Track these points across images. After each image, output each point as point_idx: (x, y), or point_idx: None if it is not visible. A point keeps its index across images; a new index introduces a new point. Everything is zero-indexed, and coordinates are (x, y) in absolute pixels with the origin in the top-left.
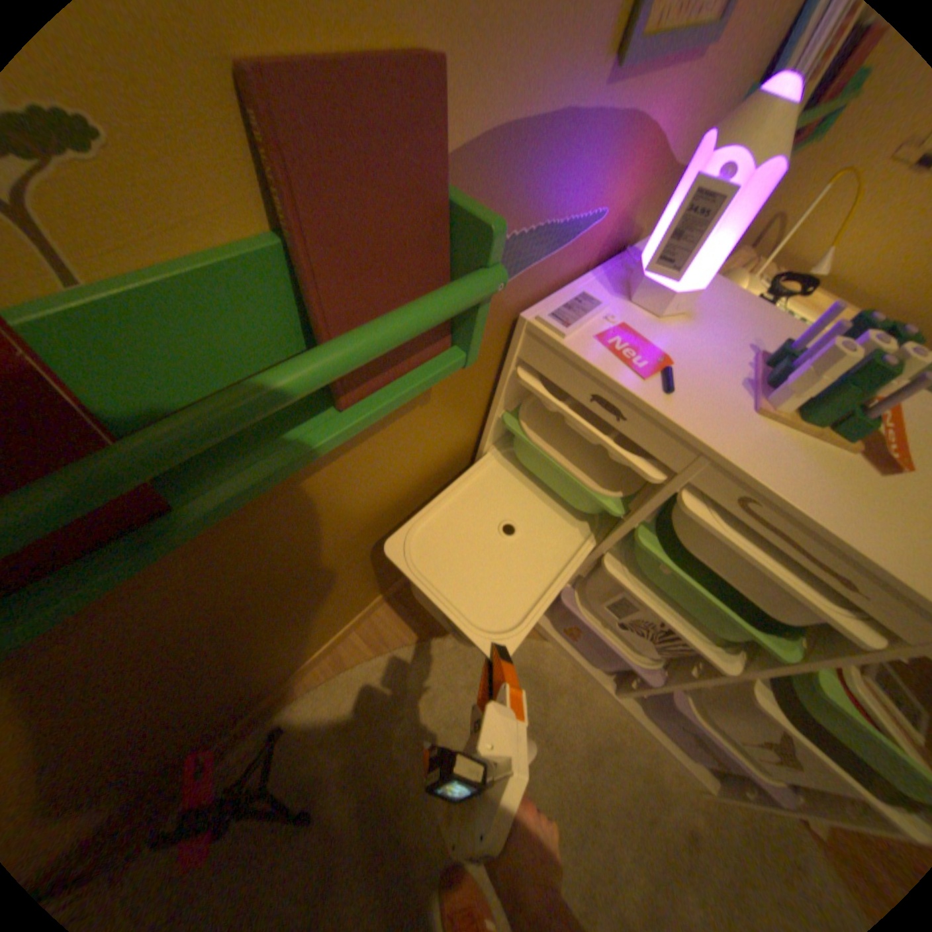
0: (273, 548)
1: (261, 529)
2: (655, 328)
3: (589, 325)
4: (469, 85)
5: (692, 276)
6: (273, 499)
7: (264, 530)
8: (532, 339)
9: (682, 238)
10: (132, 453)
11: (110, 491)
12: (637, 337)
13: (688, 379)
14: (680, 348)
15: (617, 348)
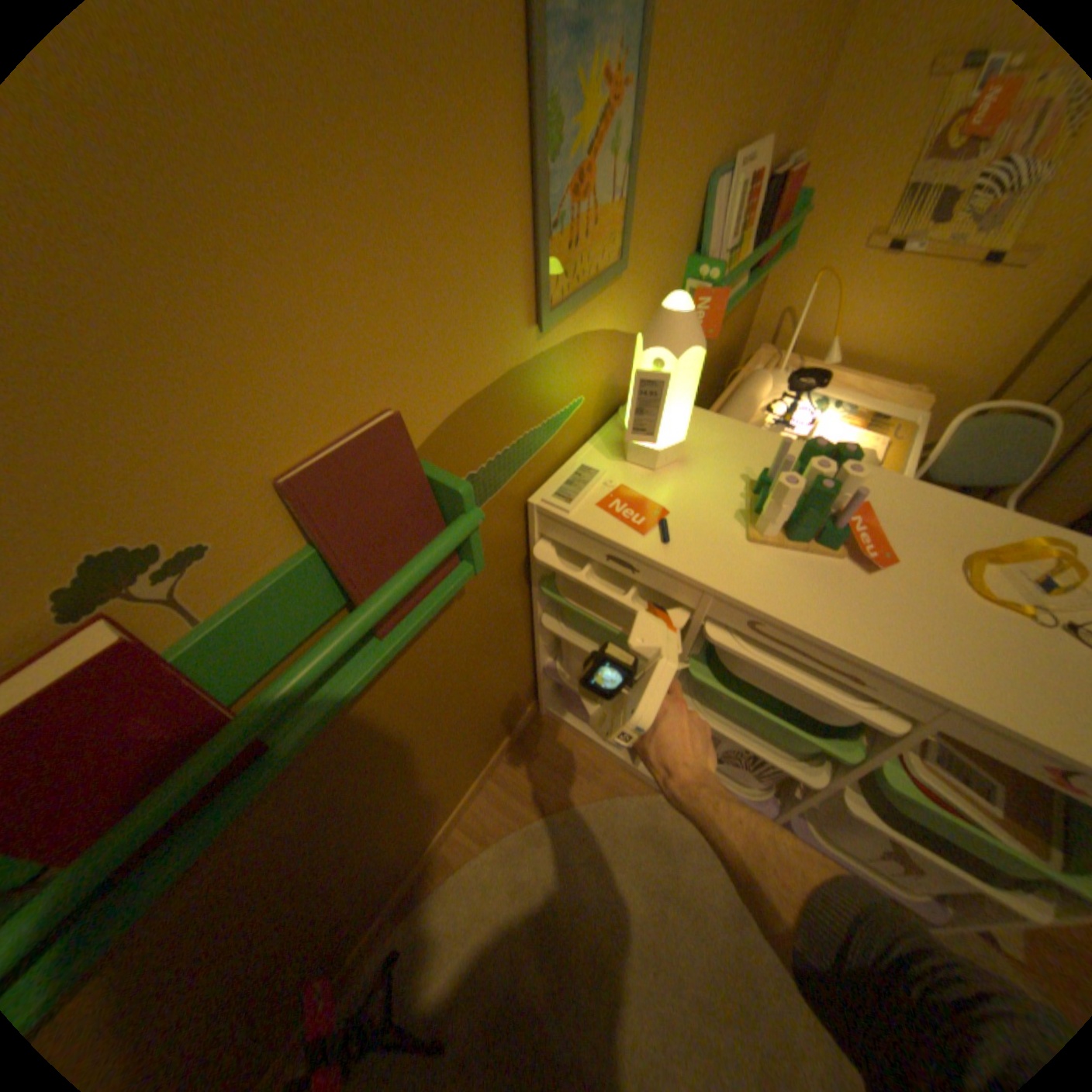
0: (351, 758)
1: (337, 744)
2: (650, 483)
3: (589, 496)
4: (422, 408)
5: (667, 435)
6: (343, 716)
7: (340, 744)
8: (544, 518)
9: (644, 413)
10: (246, 722)
11: (238, 749)
12: (633, 496)
13: (682, 525)
14: (675, 496)
15: (616, 512)
